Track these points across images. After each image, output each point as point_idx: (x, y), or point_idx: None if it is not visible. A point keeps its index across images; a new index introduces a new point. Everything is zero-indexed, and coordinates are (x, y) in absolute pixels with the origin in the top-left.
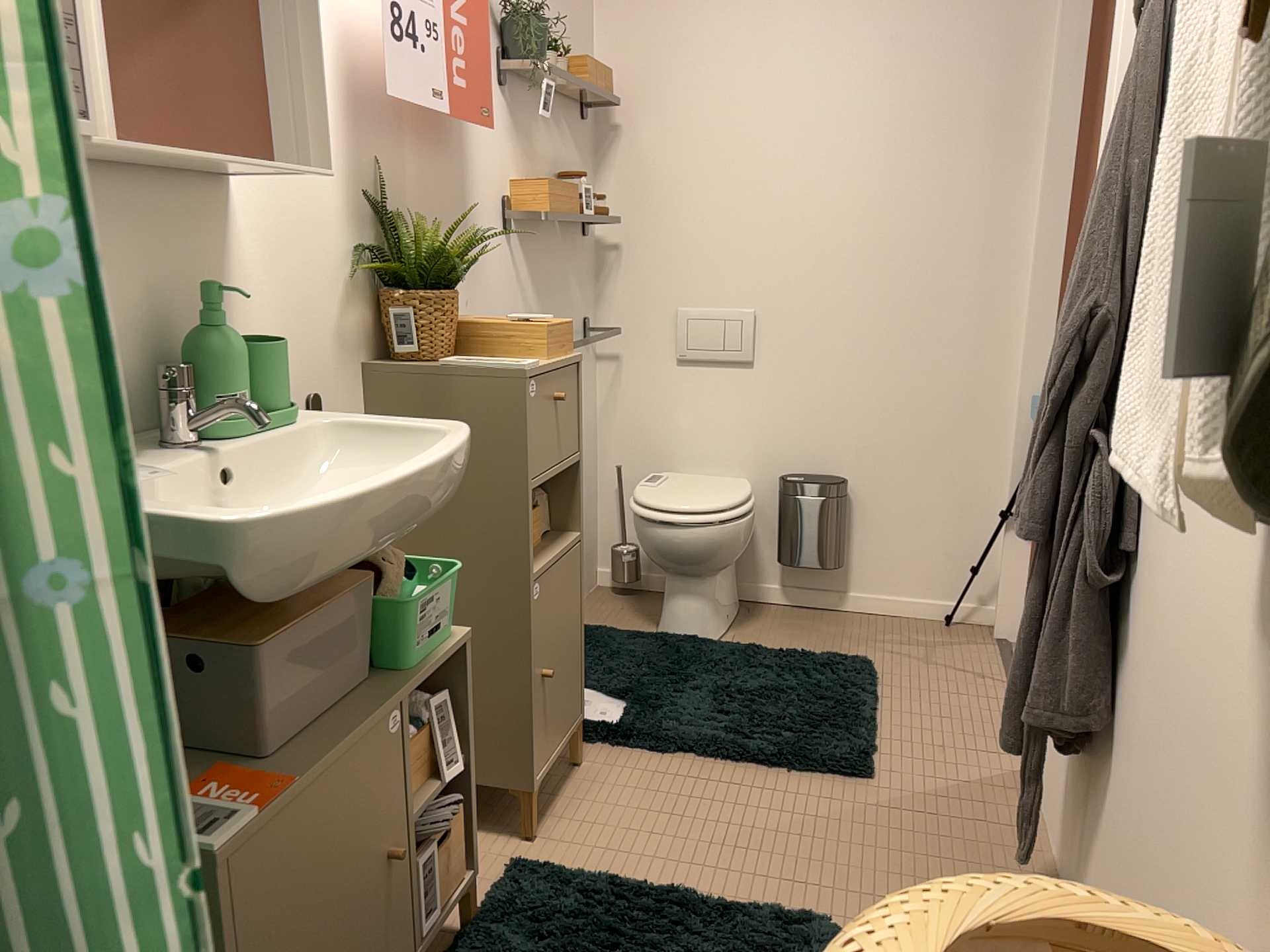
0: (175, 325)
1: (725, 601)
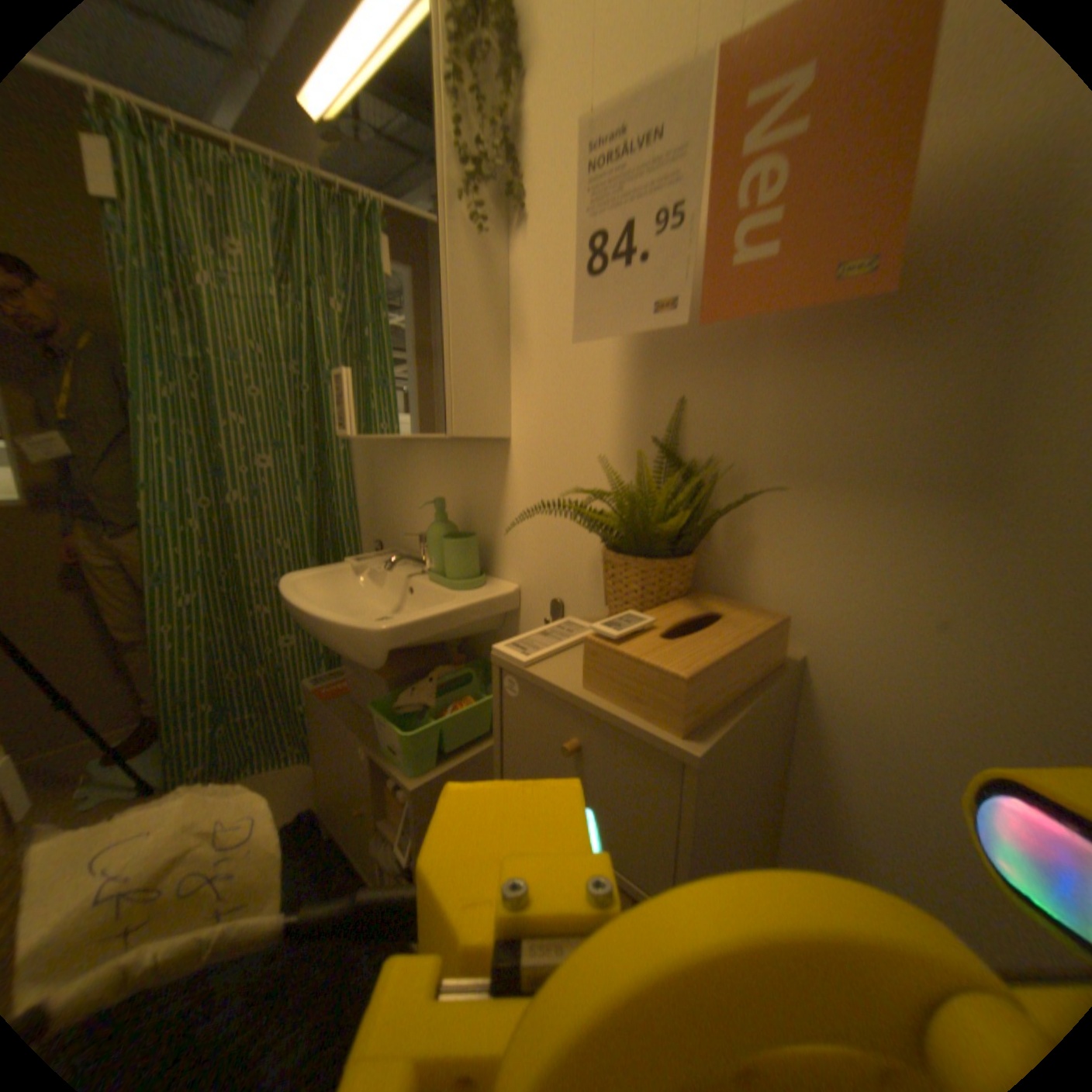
0: (471, 520)
1: None
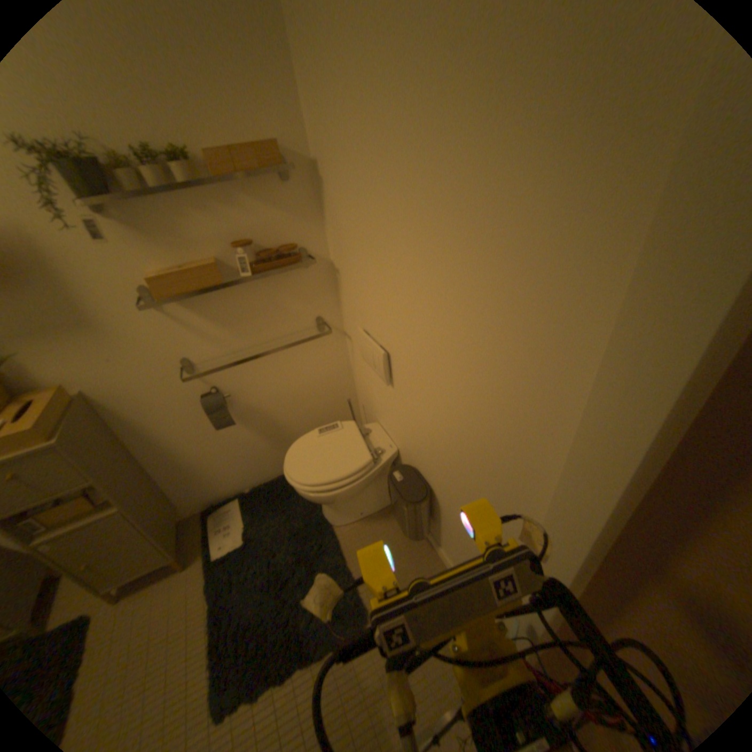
0: None
1: (356, 508)
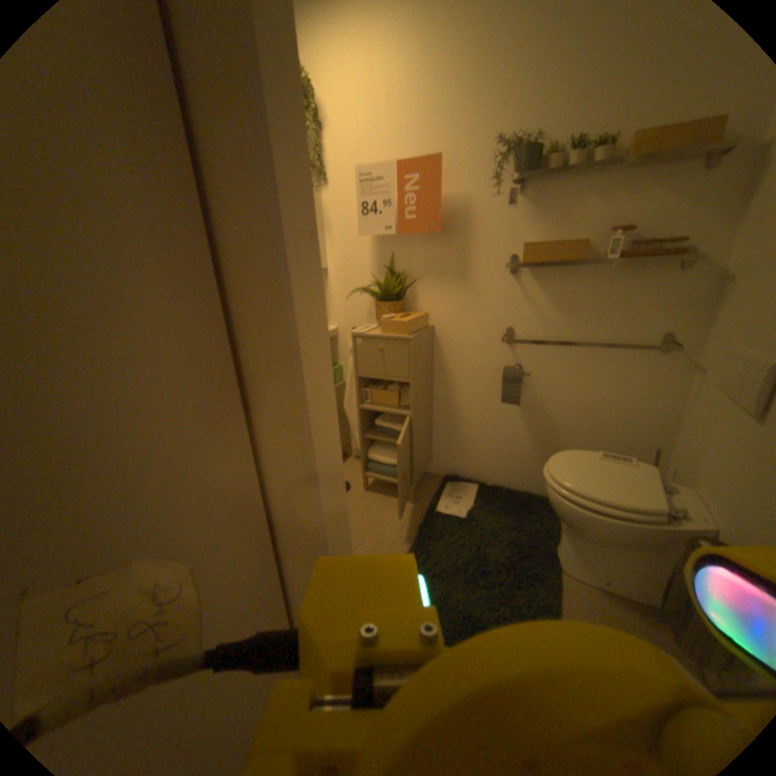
0: None
1: (609, 571)
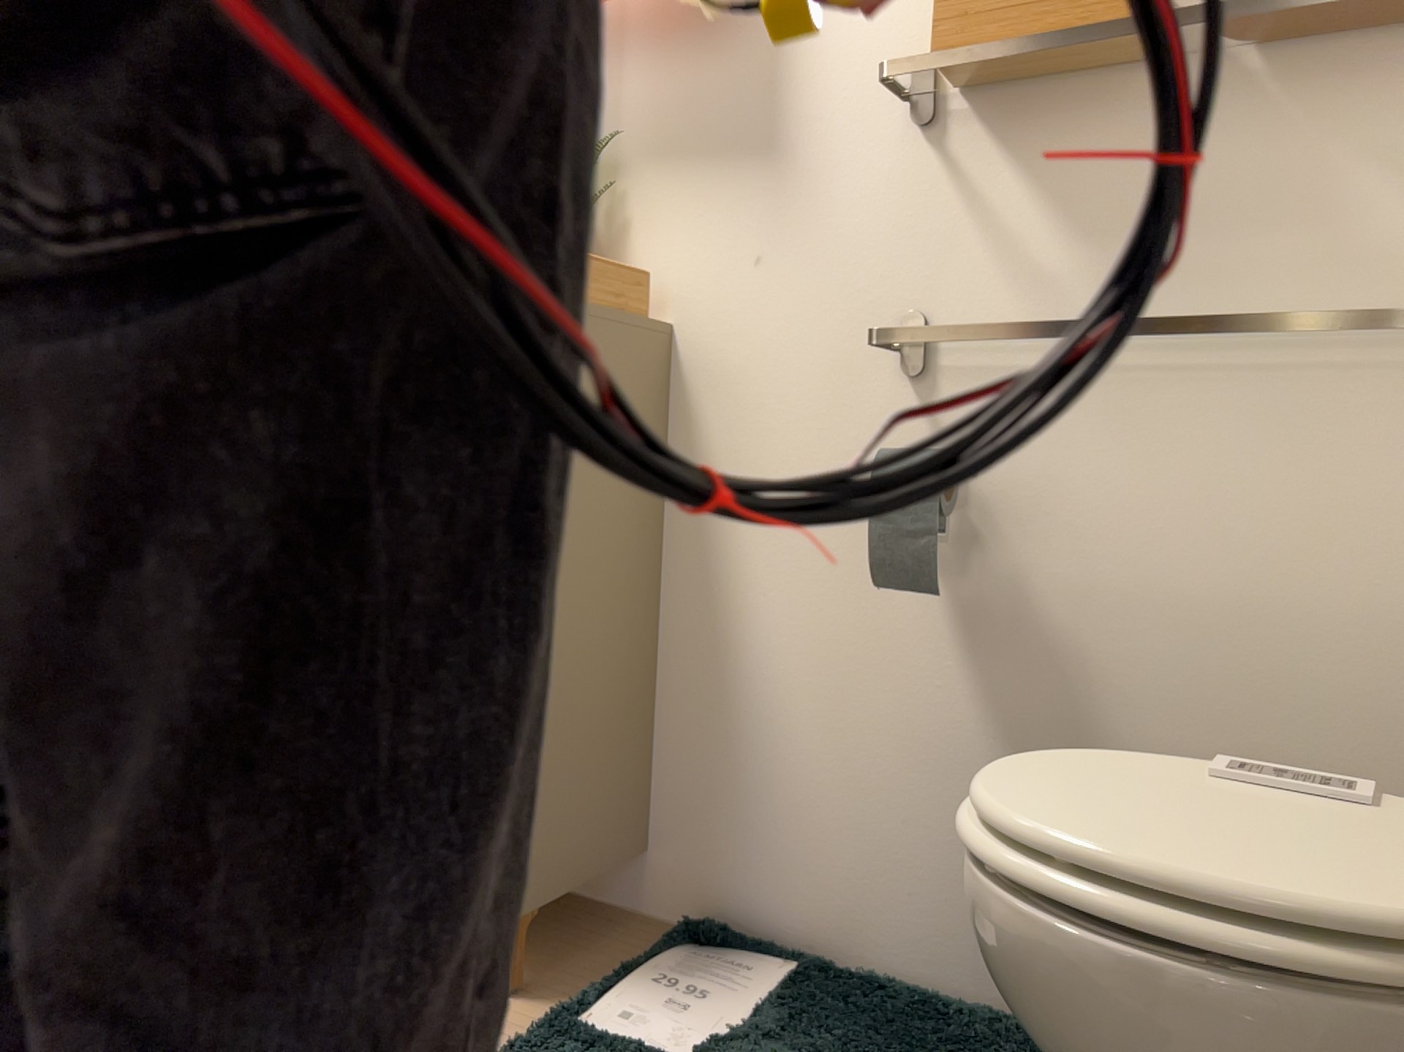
0: None
1: None
